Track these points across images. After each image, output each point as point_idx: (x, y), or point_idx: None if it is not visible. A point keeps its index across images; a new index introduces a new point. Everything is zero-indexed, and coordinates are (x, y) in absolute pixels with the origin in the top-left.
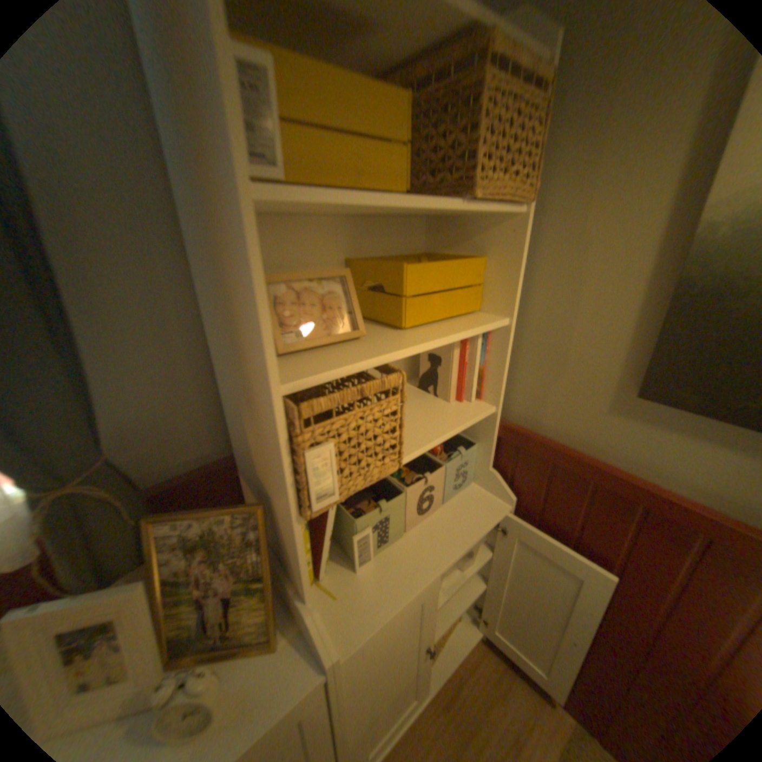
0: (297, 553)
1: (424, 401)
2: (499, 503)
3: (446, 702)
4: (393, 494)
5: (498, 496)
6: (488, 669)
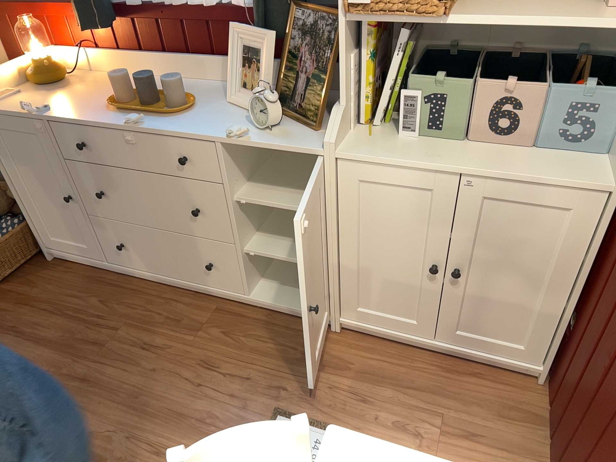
0: (343, 48)
1: (583, 1)
2: (609, 176)
3: (450, 367)
4: (464, 77)
5: (615, 171)
6: (514, 393)
